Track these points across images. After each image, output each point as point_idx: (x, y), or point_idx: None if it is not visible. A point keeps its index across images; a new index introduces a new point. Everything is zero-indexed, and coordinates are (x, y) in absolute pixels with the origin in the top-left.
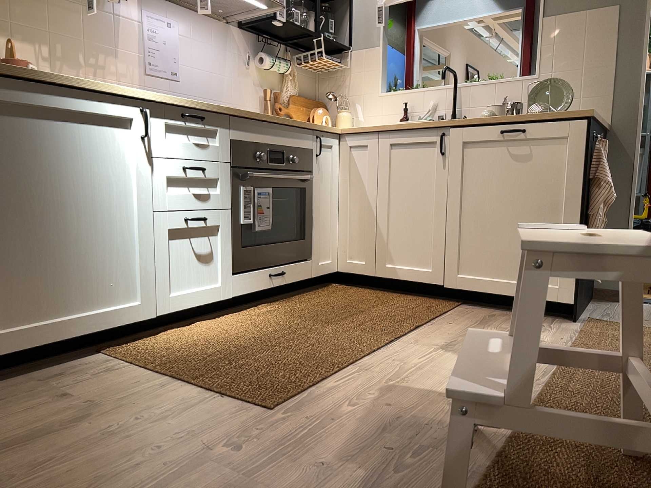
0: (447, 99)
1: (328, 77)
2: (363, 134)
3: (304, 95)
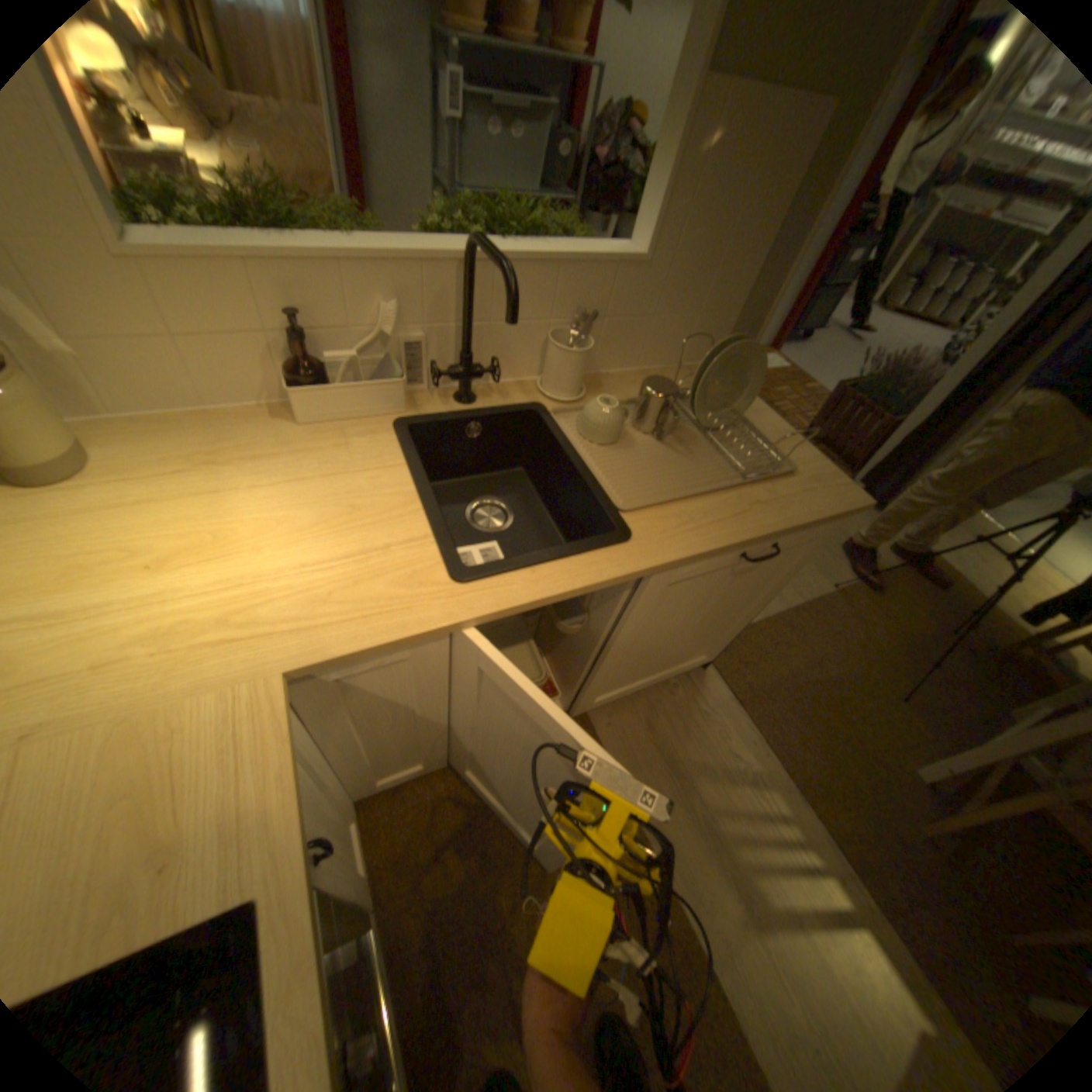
0: (423, 293)
1: None
2: (378, 652)
3: None
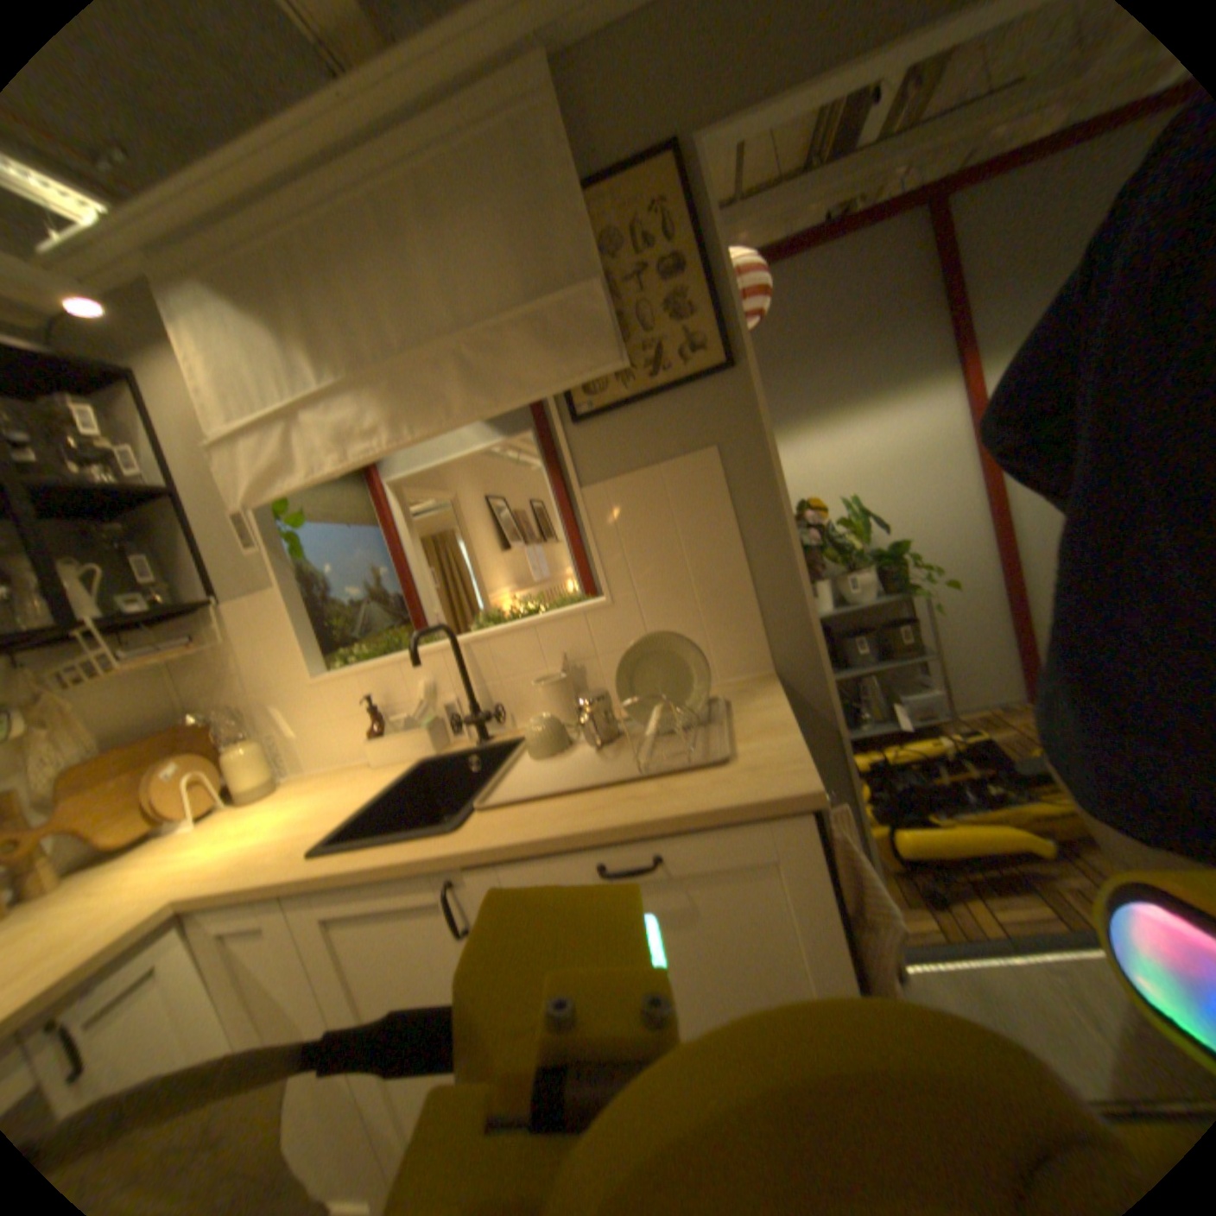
0: (451, 665)
1: (183, 656)
2: (235, 902)
3: (125, 721)
